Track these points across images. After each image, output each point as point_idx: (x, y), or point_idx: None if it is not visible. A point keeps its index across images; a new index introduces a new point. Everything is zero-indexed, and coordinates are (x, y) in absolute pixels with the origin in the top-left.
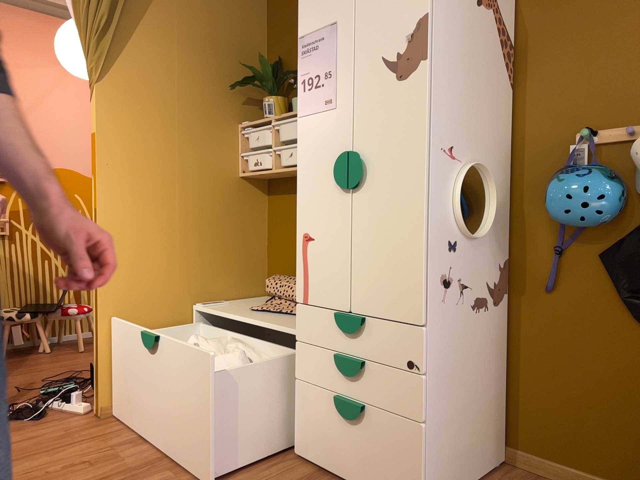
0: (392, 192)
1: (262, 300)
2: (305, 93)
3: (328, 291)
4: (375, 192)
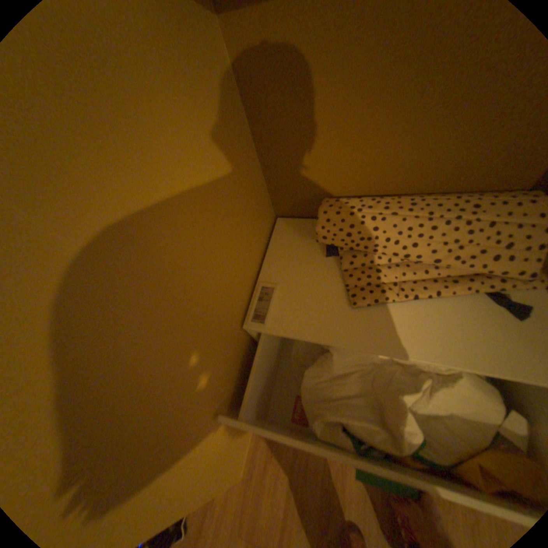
0: None
1: (295, 238)
2: None
3: None
4: None
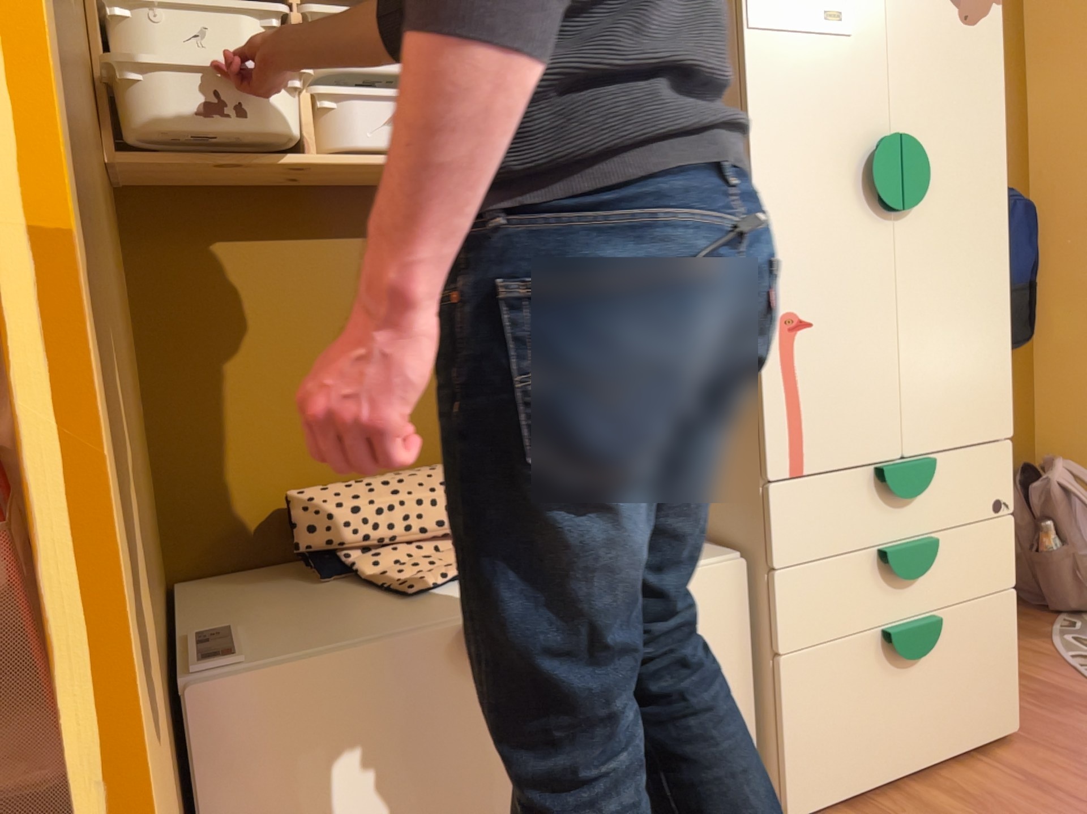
0: (964, 221)
1: (243, 587)
2: None
3: (855, 430)
4: (936, 222)
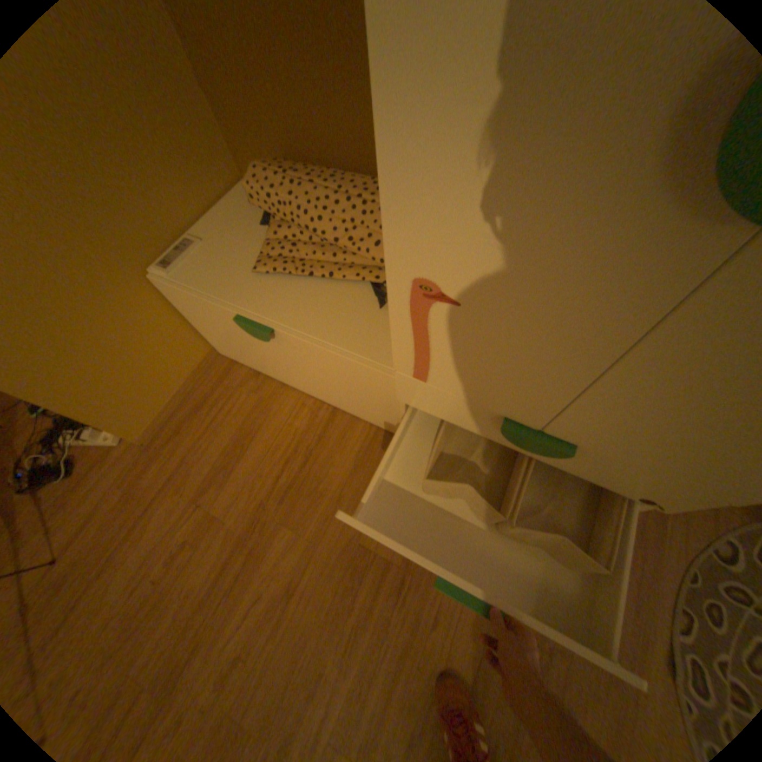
0: None
1: (245, 204)
2: None
3: (488, 391)
4: None
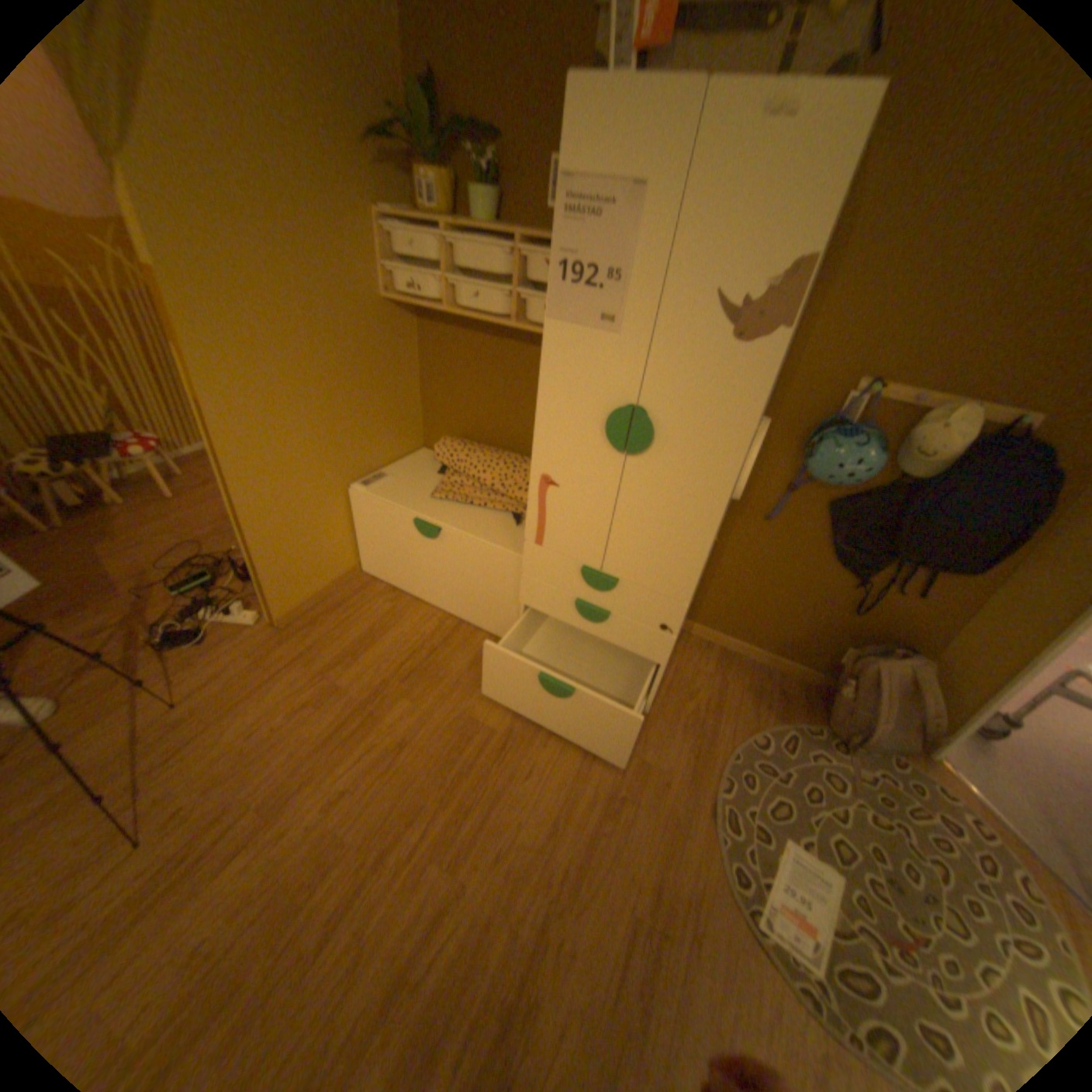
0: (684, 476)
1: (426, 463)
2: (563, 284)
3: (572, 544)
4: (659, 468)
